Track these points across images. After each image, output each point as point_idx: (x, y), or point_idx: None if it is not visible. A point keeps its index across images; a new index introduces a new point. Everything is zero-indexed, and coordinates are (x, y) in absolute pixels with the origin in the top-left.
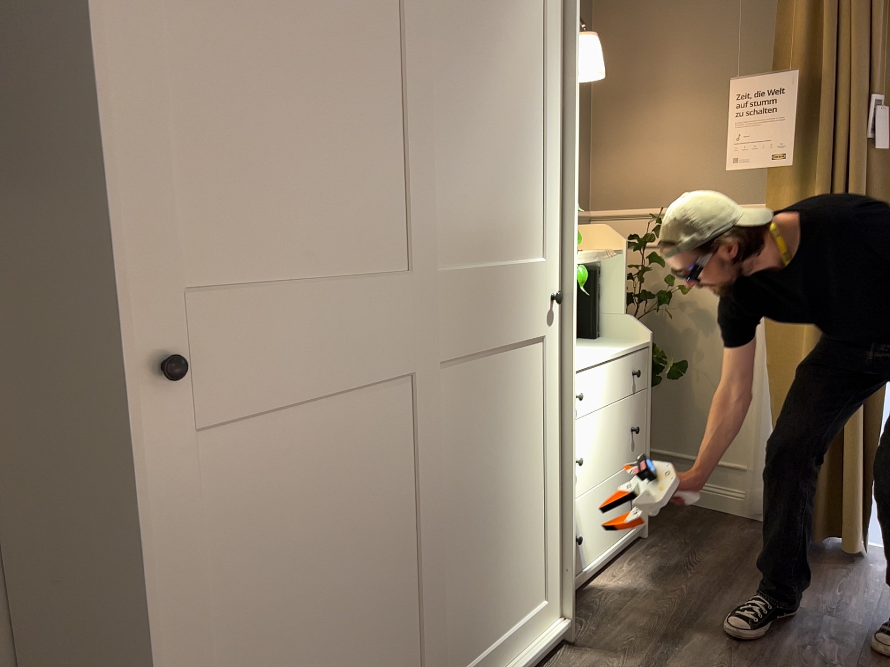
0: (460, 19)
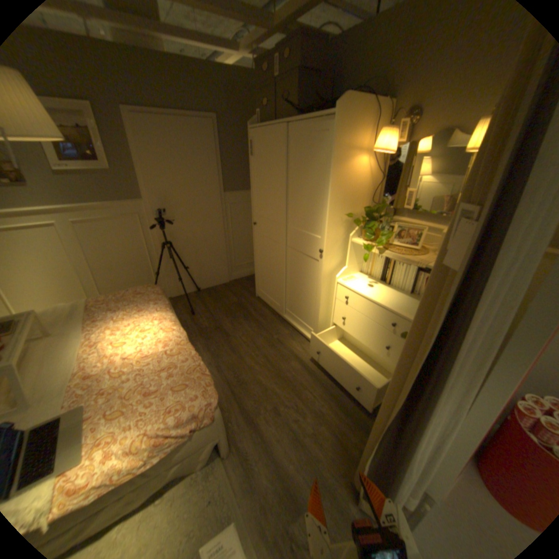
0: (297, 158)
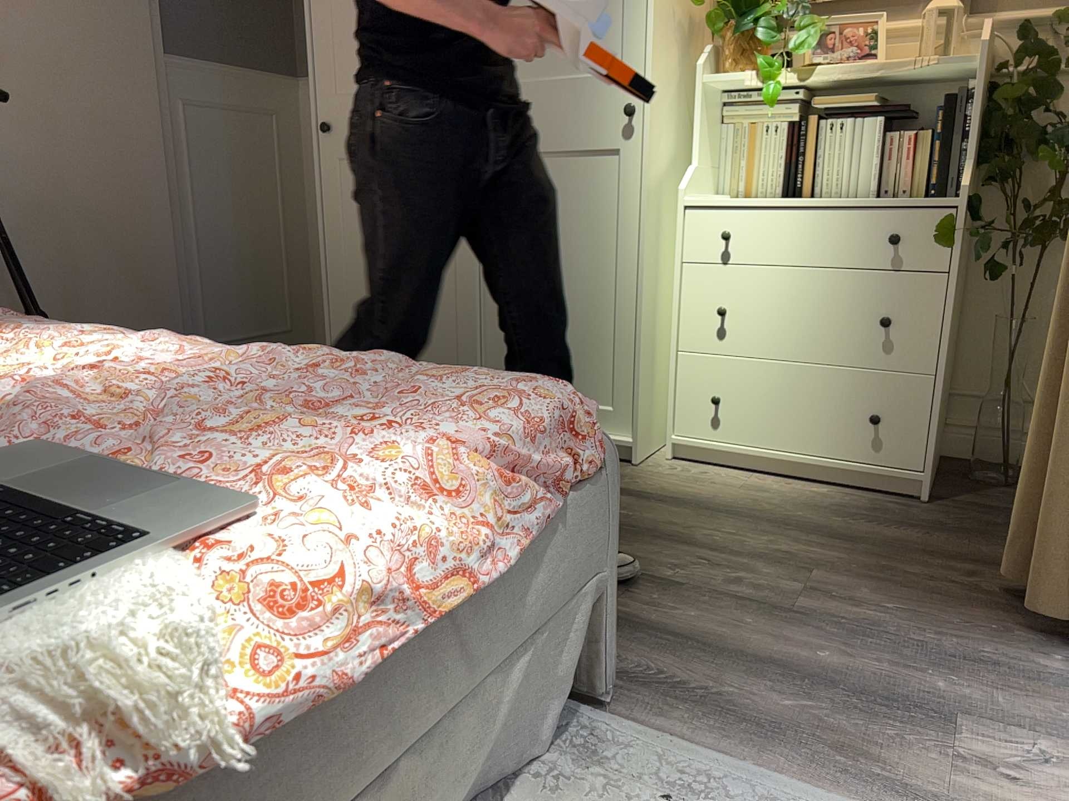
0: None
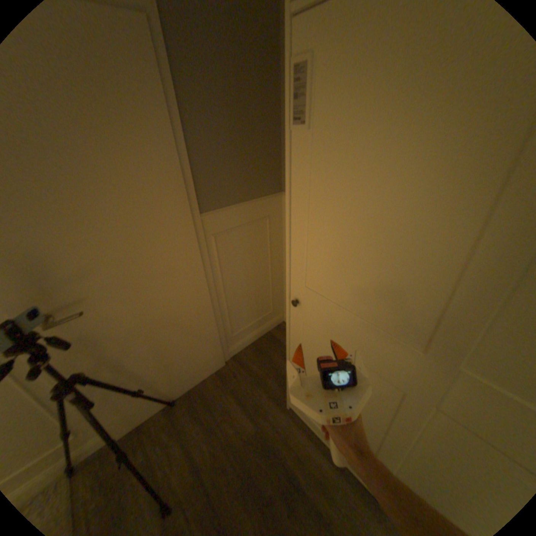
0: None
